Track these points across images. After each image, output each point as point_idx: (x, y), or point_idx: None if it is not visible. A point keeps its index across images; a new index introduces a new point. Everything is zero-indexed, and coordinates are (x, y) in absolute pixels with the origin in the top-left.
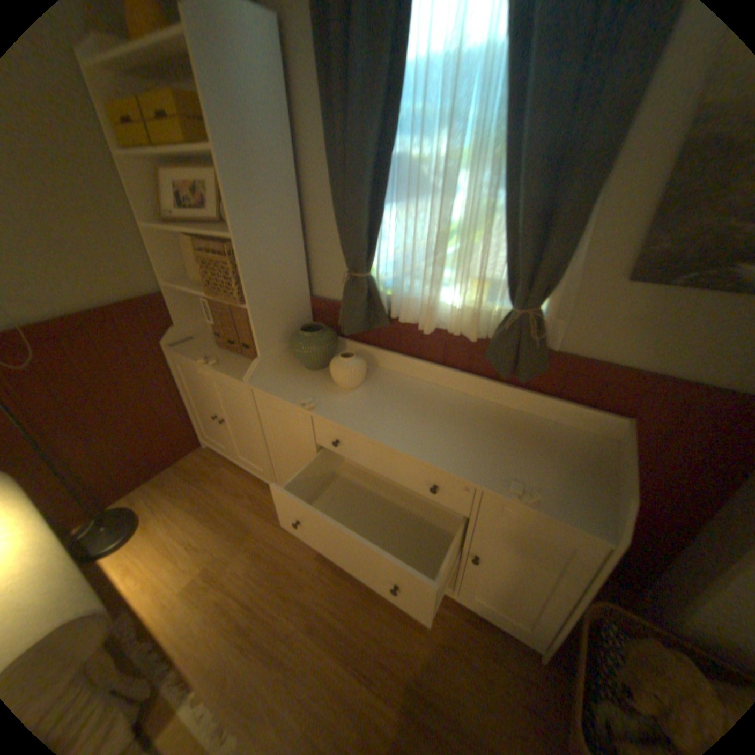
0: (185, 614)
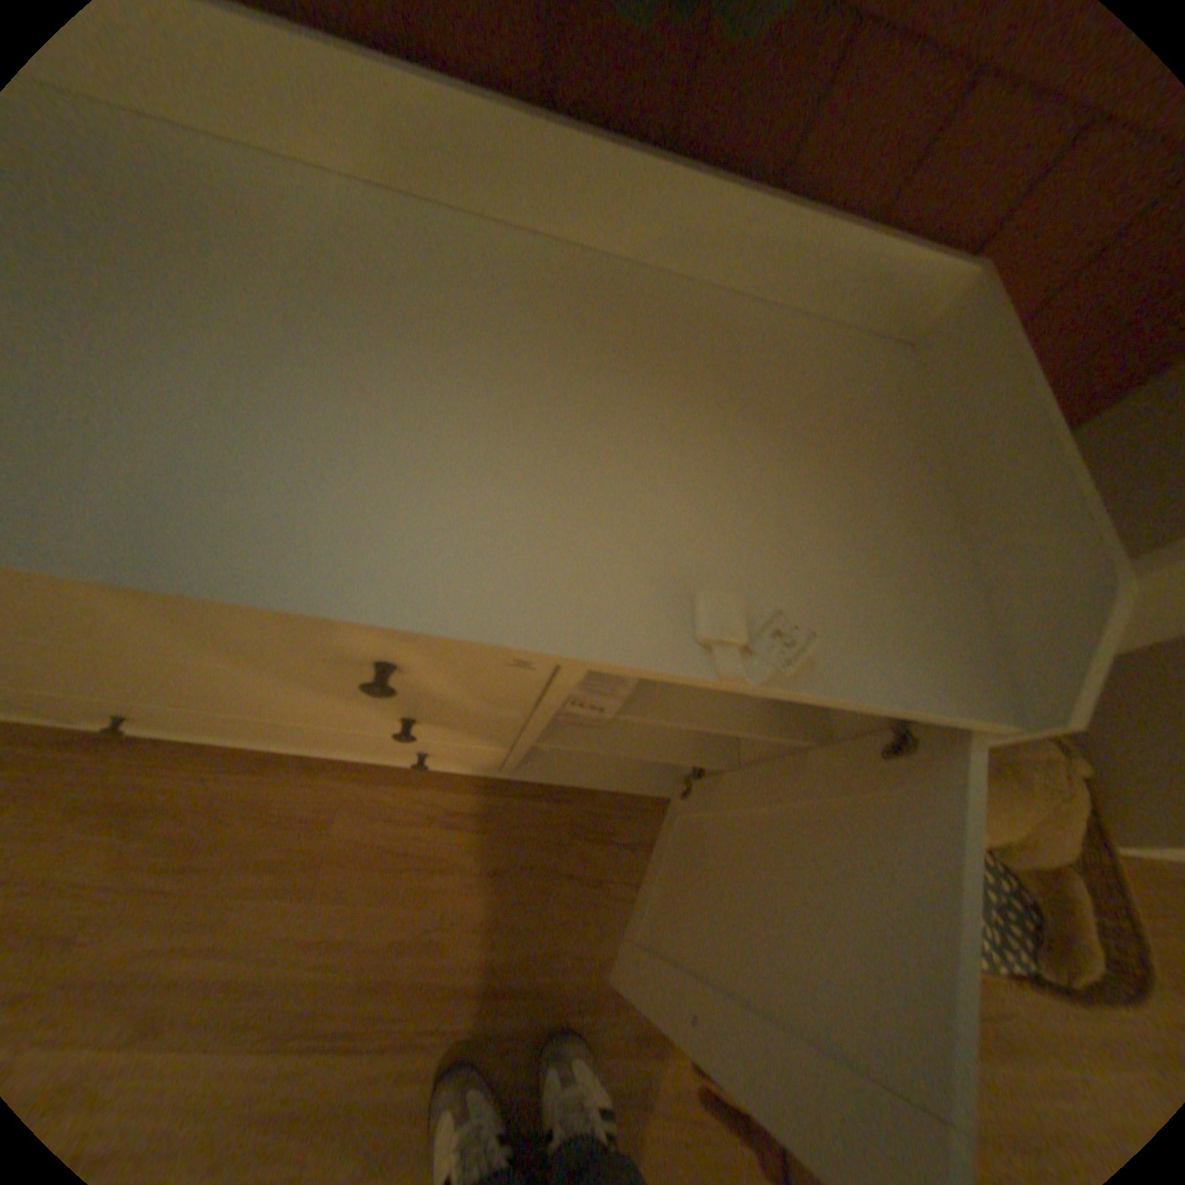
0: None
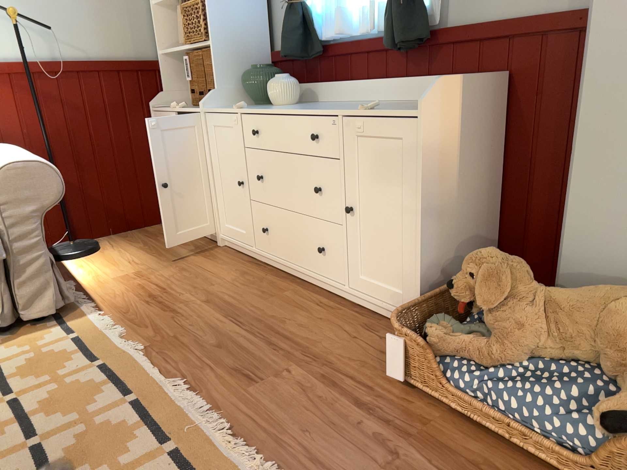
0: (114, 286)
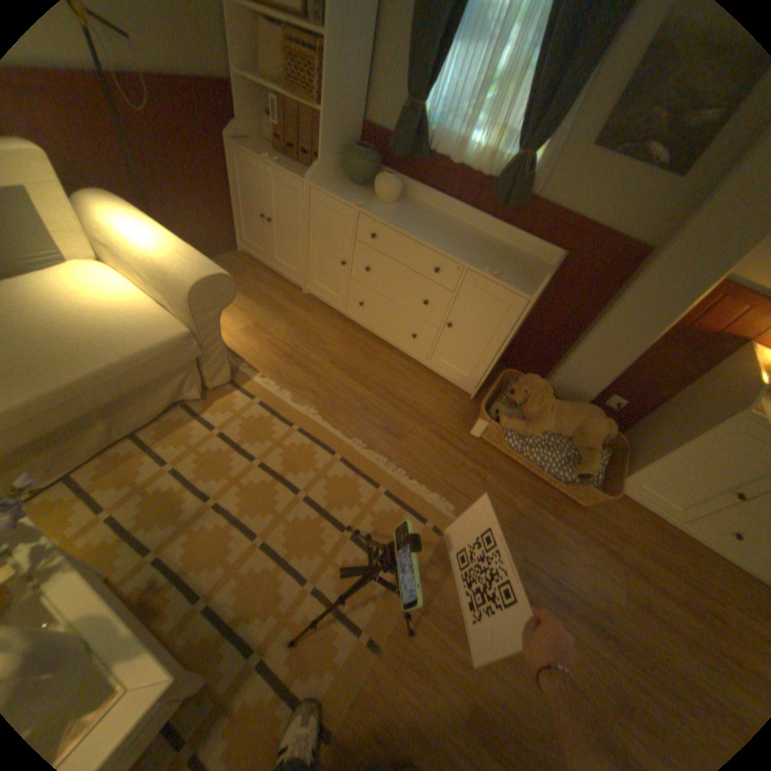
0: (247, 342)
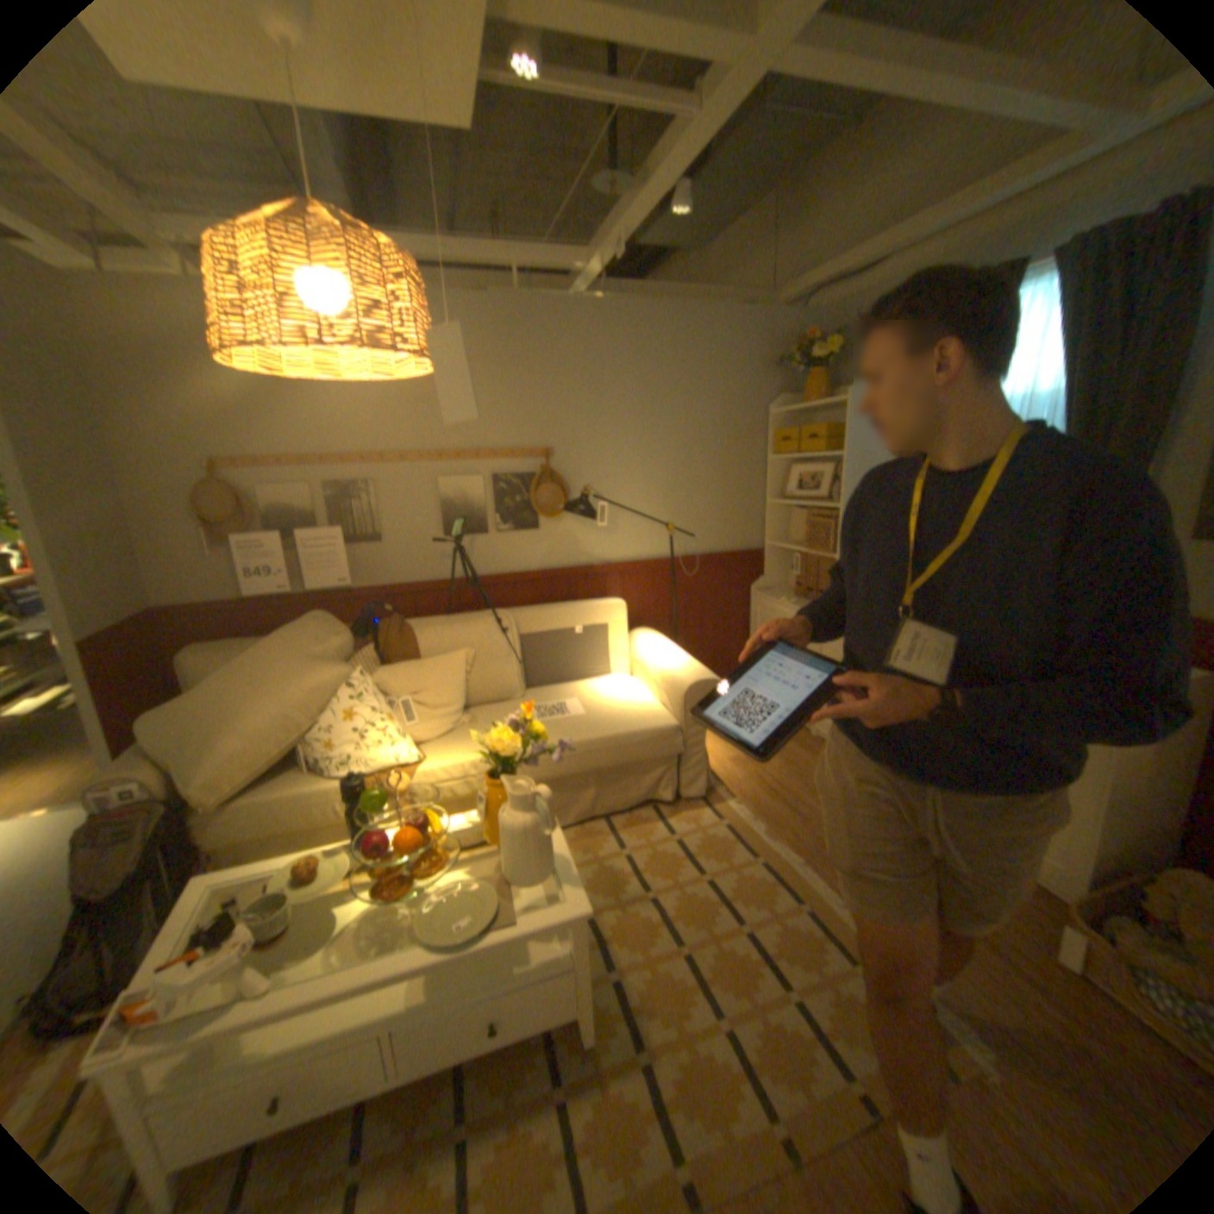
0: (731, 769)
